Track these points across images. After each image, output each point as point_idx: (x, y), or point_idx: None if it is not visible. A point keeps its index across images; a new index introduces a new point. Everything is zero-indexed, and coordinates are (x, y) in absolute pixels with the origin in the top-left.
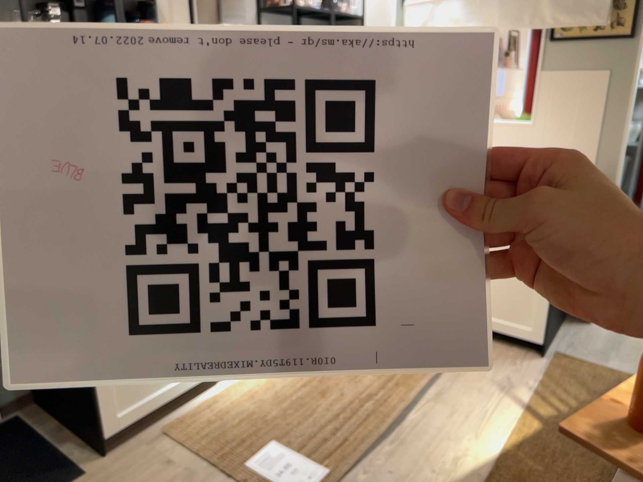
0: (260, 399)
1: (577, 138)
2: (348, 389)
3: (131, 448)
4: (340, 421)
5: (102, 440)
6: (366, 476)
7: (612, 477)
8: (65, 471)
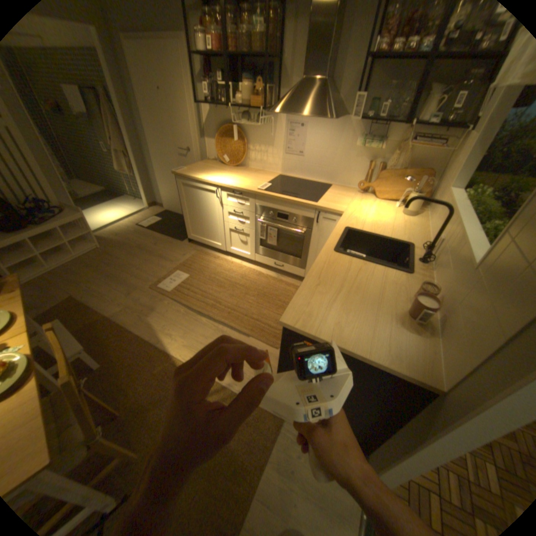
0: (217, 268)
1: (478, 330)
2: (226, 294)
3: (192, 246)
4: (201, 293)
5: (188, 237)
6: (167, 303)
7: (141, 409)
8: (184, 237)
